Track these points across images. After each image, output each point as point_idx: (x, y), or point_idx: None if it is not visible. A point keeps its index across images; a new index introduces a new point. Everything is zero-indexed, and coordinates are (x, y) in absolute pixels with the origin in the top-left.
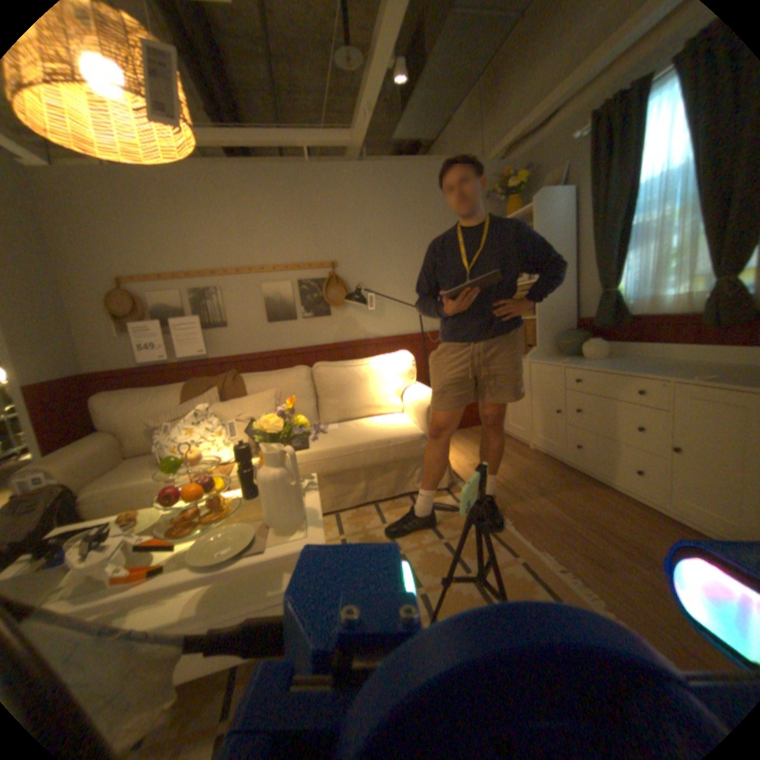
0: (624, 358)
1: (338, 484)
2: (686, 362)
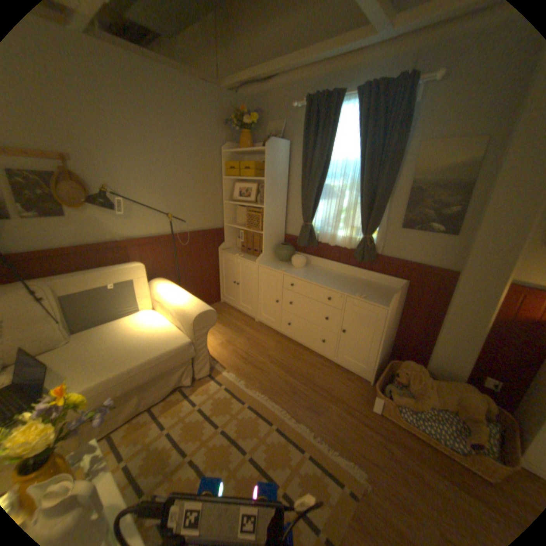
0: (312, 267)
1: None
2: (343, 275)
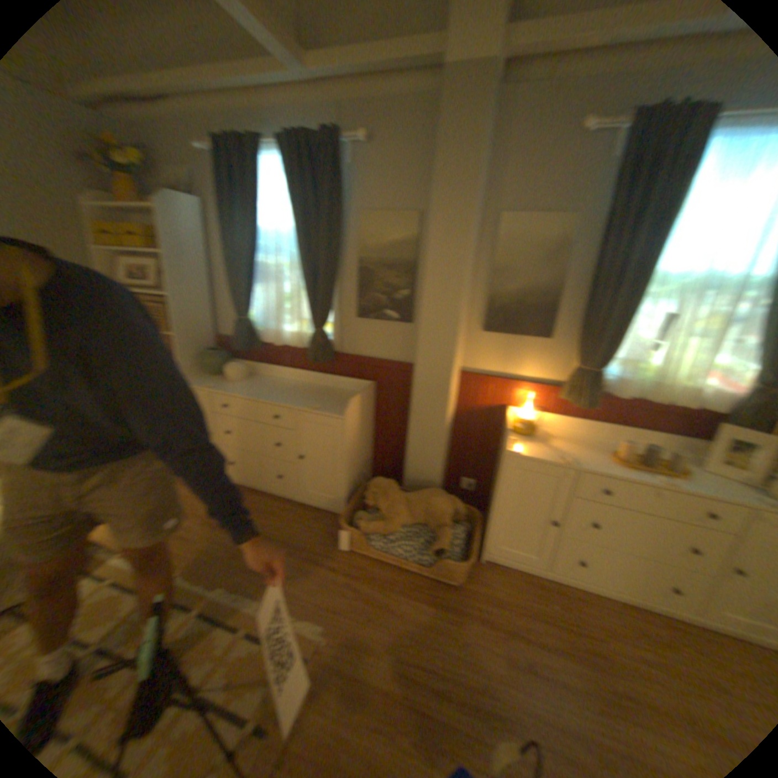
0: (260, 378)
1: None
2: (301, 385)
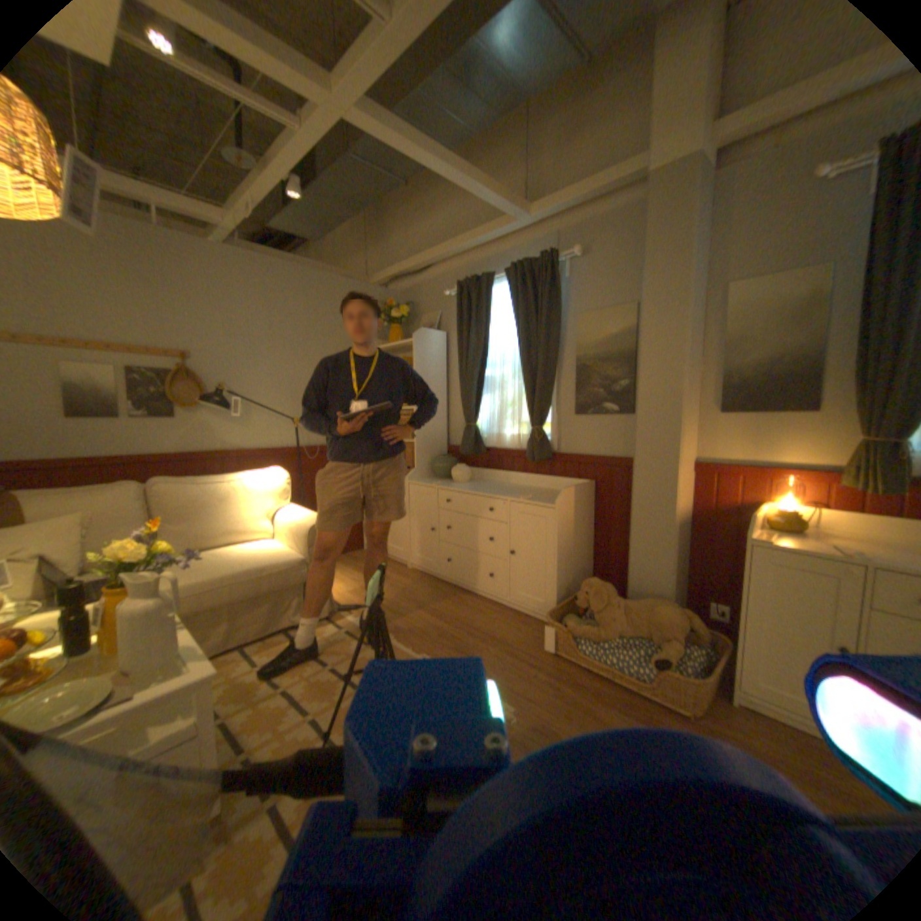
0: (480, 481)
1: (188, 632)
2: (517, 486)
